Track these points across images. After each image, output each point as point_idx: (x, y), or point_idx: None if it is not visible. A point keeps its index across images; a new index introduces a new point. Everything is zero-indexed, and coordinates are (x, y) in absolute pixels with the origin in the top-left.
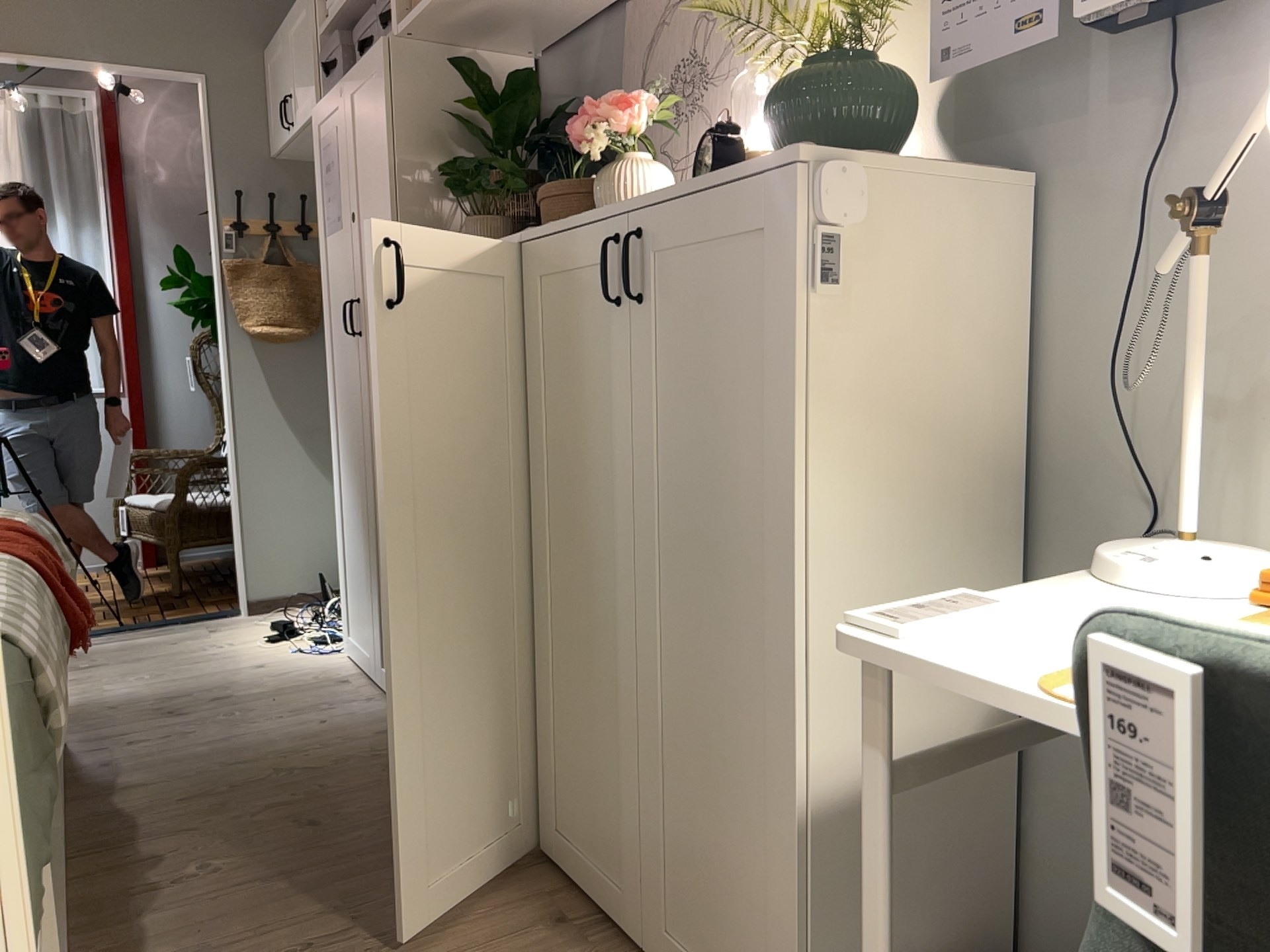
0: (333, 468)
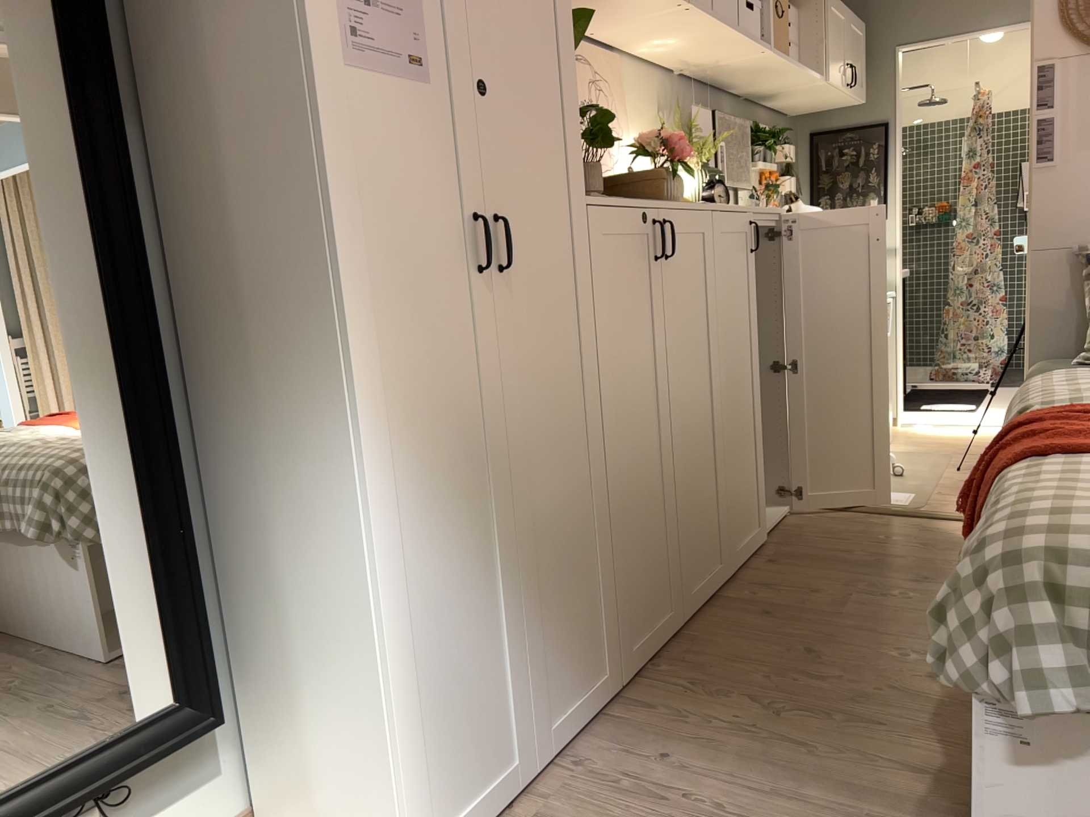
0: (376, 548)
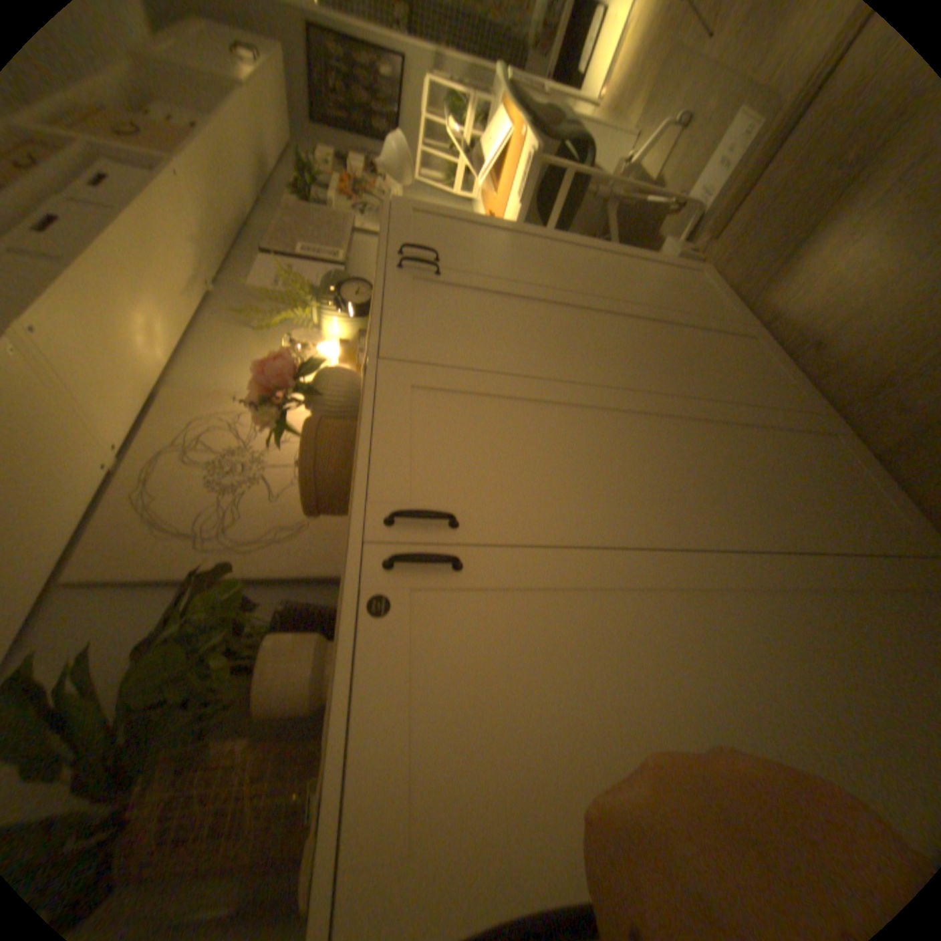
0: None
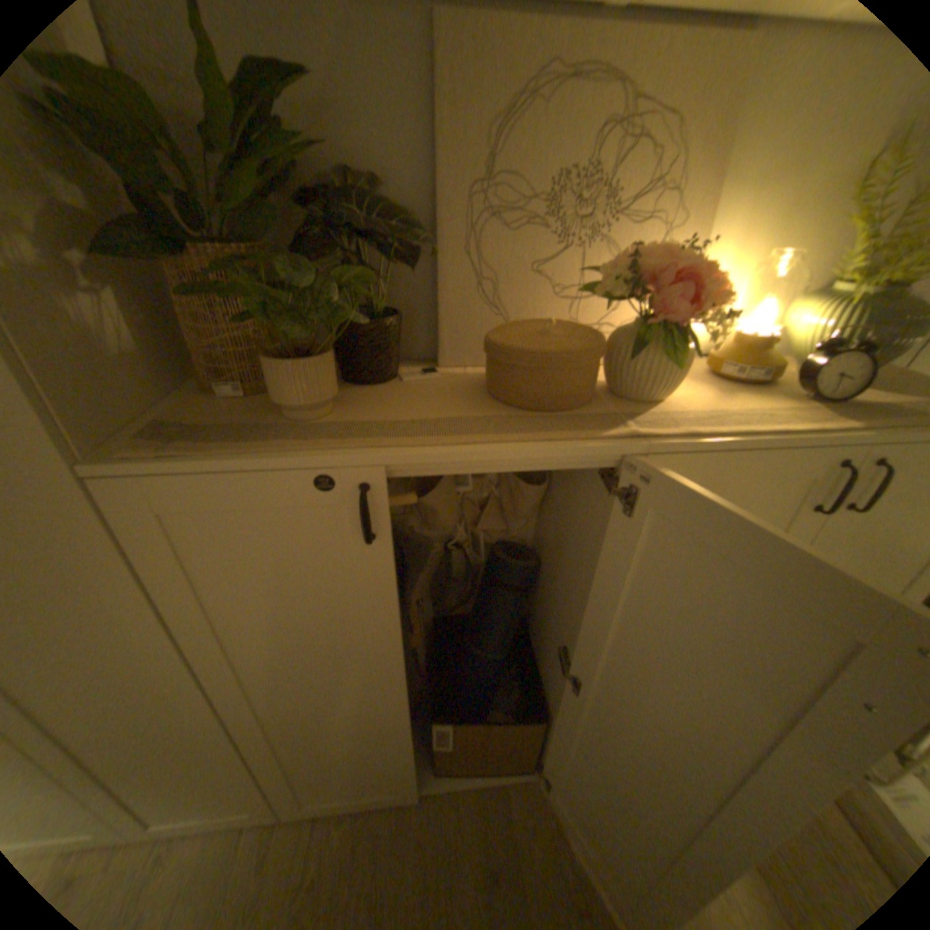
0: None
